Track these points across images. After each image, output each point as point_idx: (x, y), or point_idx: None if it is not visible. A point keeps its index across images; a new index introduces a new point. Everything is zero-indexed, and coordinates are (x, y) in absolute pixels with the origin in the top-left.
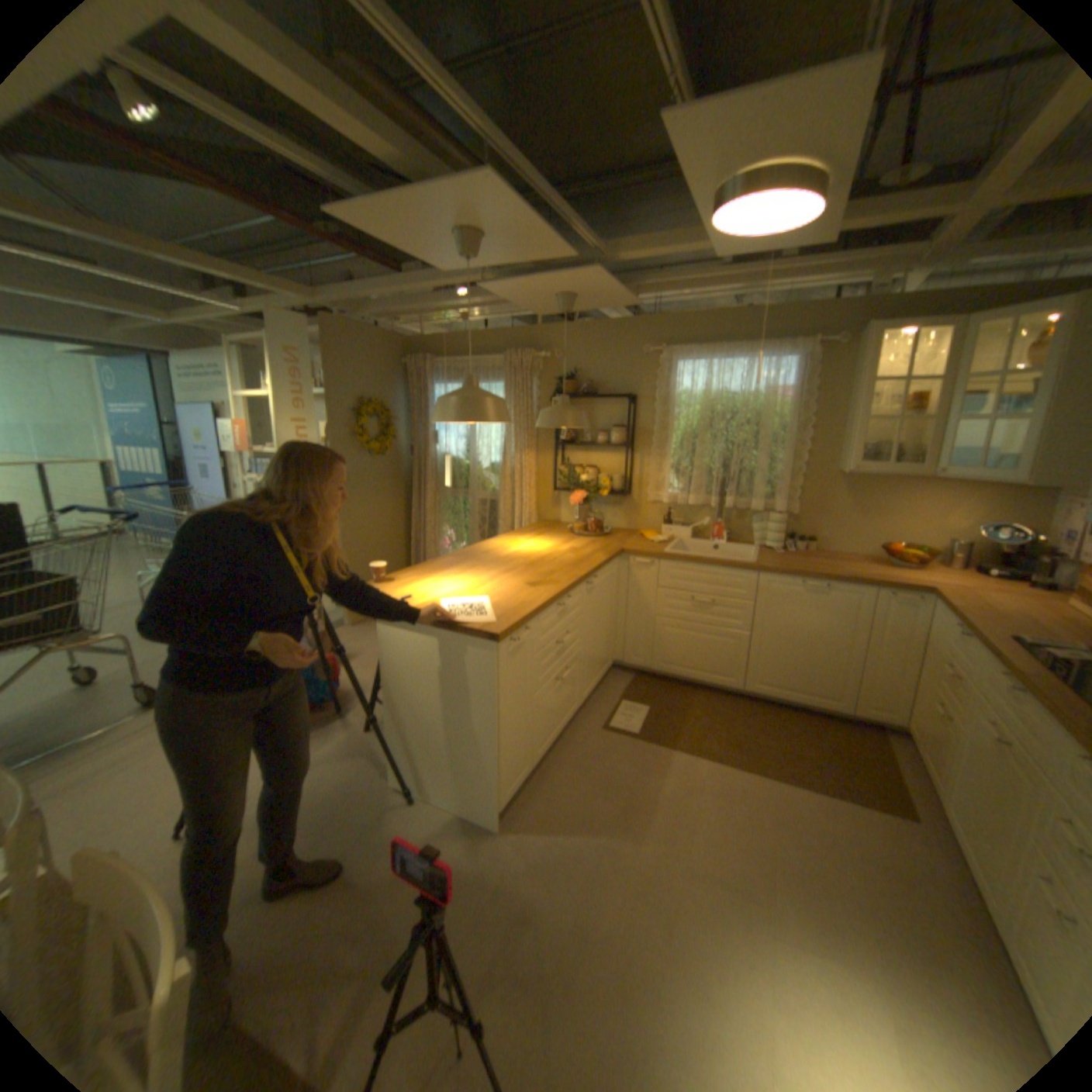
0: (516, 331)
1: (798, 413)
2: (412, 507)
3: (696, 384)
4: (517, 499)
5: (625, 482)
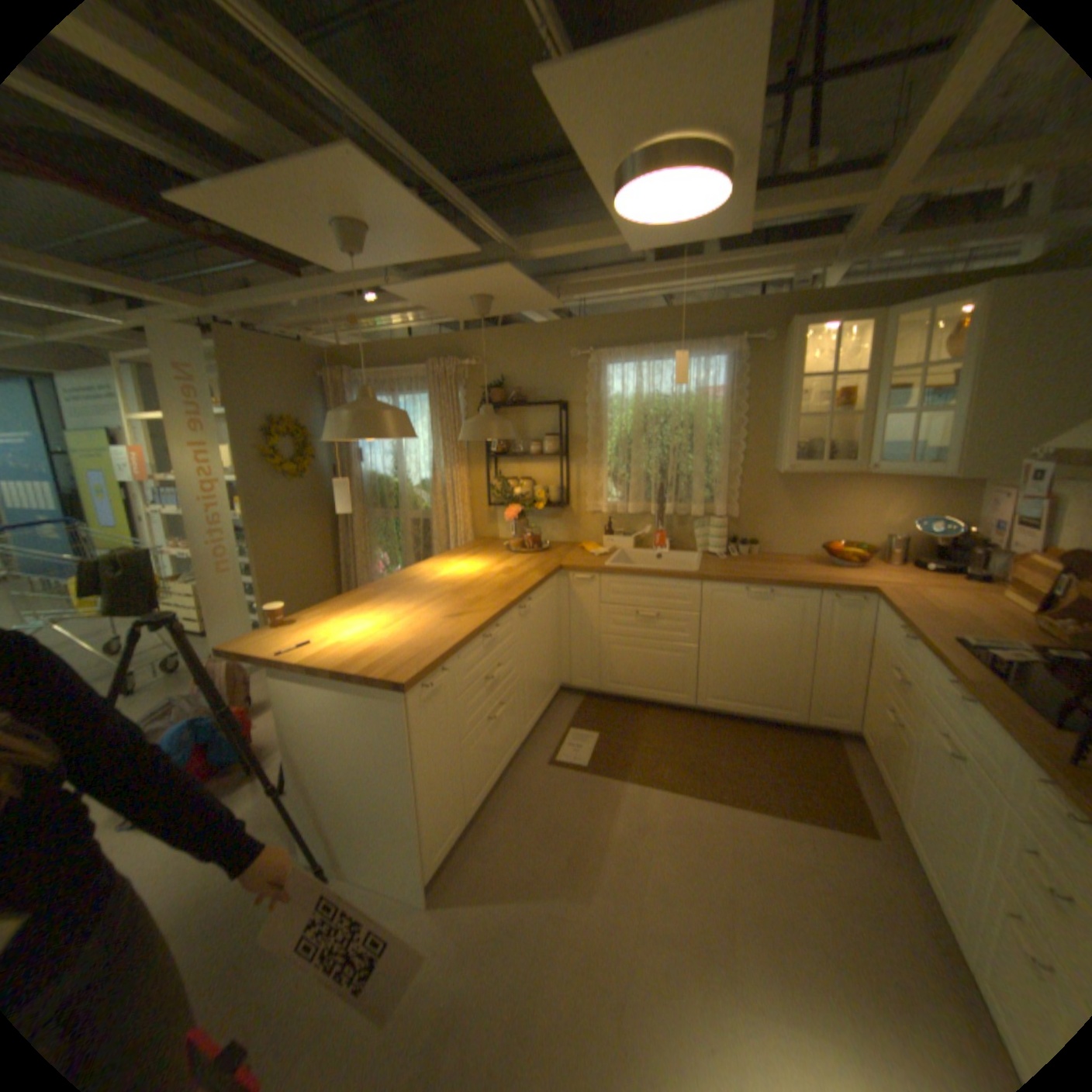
0: (438, 339)
1: (730, 414)
2: (339, 531)
3: (627, 388)
4: (450, 517)
5: (562, 493)
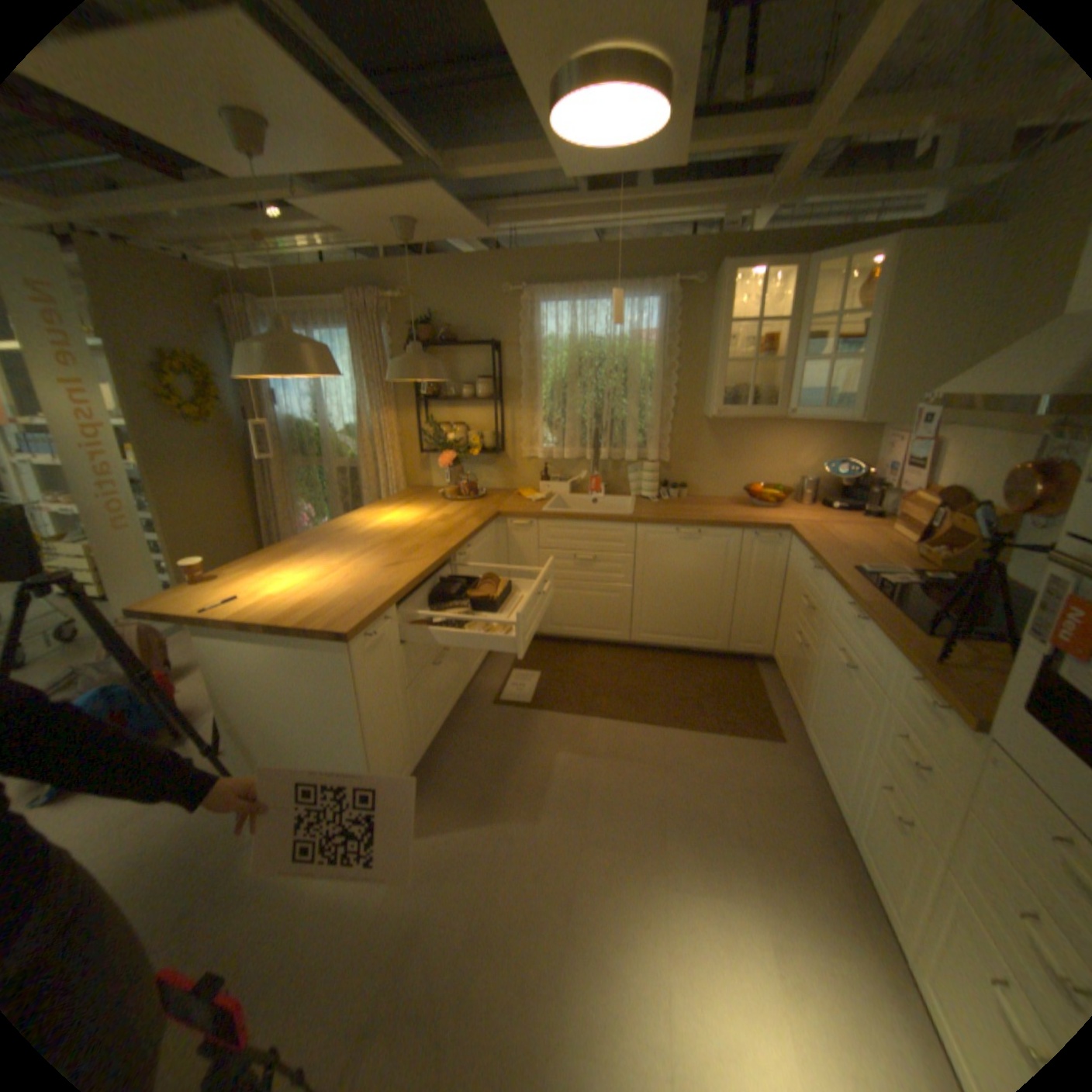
0: (355, 267)
1: (662, 358)
2: (256, 482)
3: (561, 329)
4: (380, 465)
5: (497, 439)
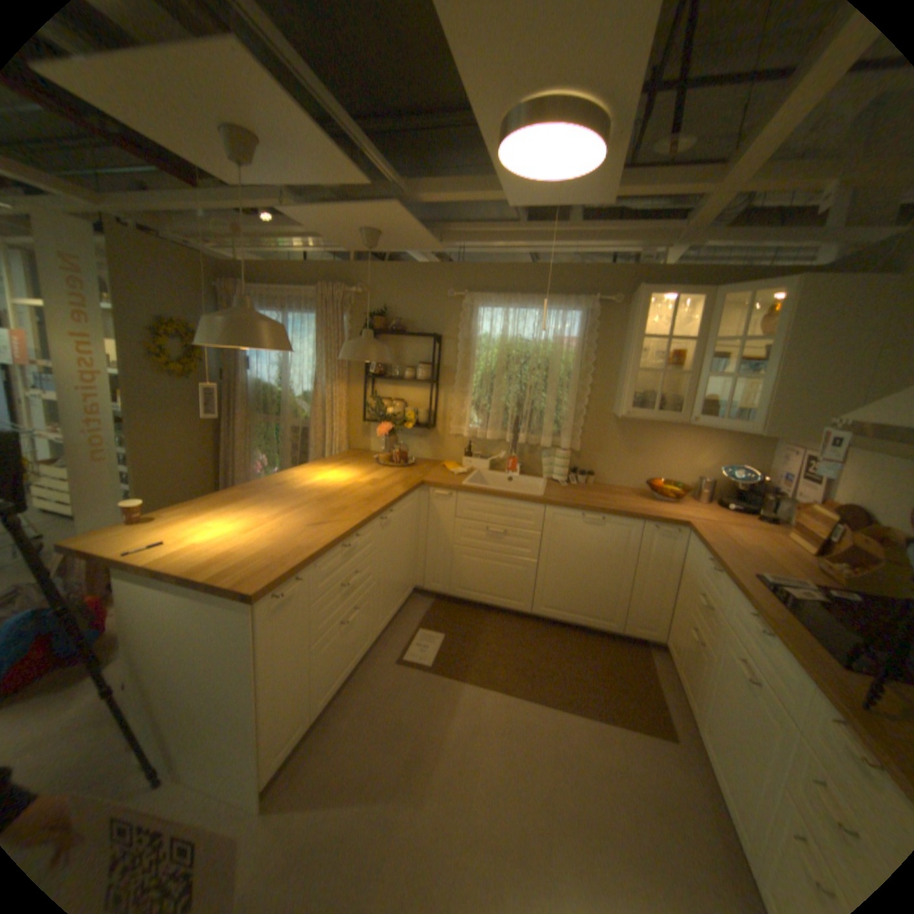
0: (329, 266)
1: (580, 362)
2: (221, 432)
3: (495, 330)
4: (327, 428)
5: (430, 416)
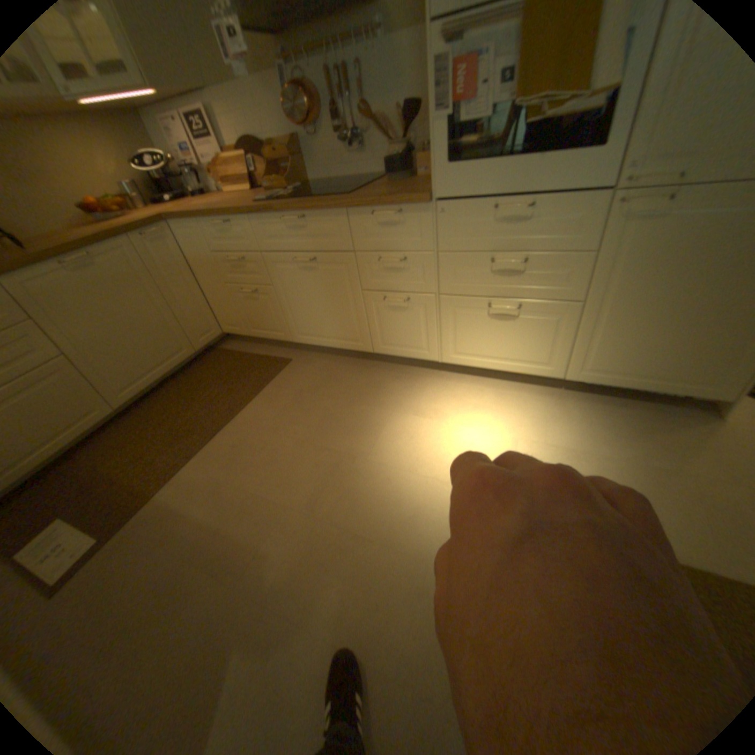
0: None
1: None
2: None
3: None
4: None
5: None
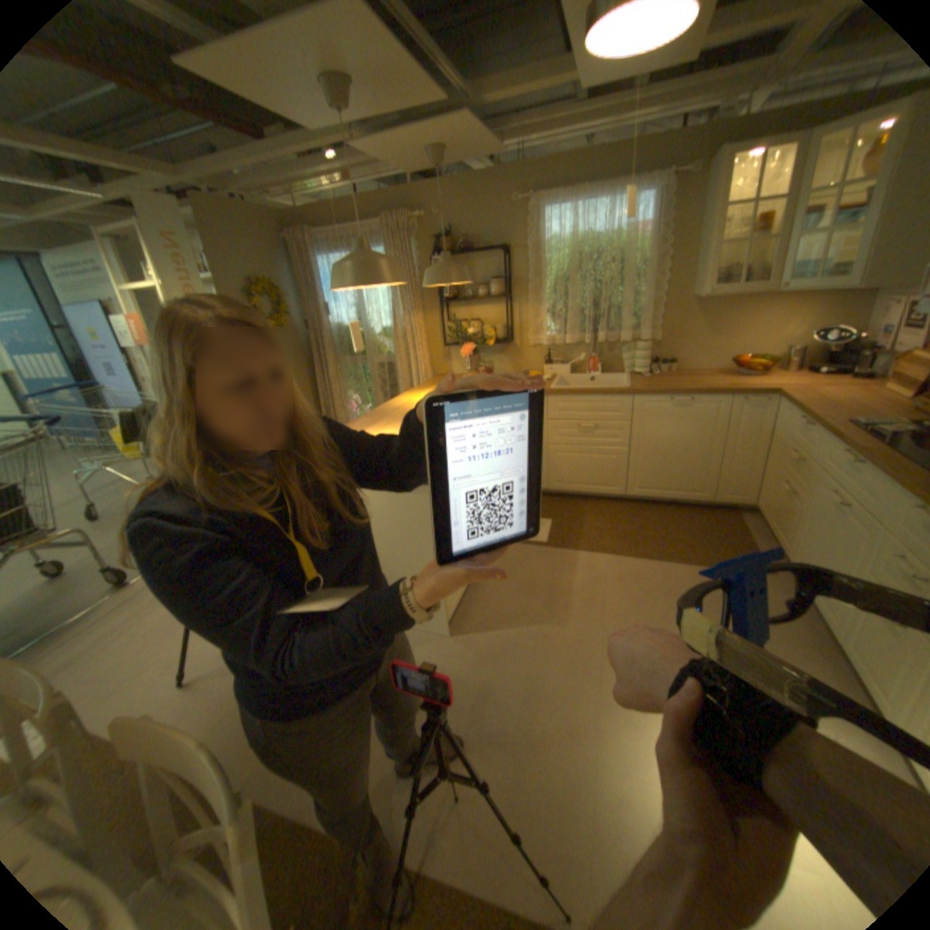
0: (387, 193)
1: (656, 246)
2: (316, 378)
3: (563, 229)
4: (411, 358)
5: (507, 330)
